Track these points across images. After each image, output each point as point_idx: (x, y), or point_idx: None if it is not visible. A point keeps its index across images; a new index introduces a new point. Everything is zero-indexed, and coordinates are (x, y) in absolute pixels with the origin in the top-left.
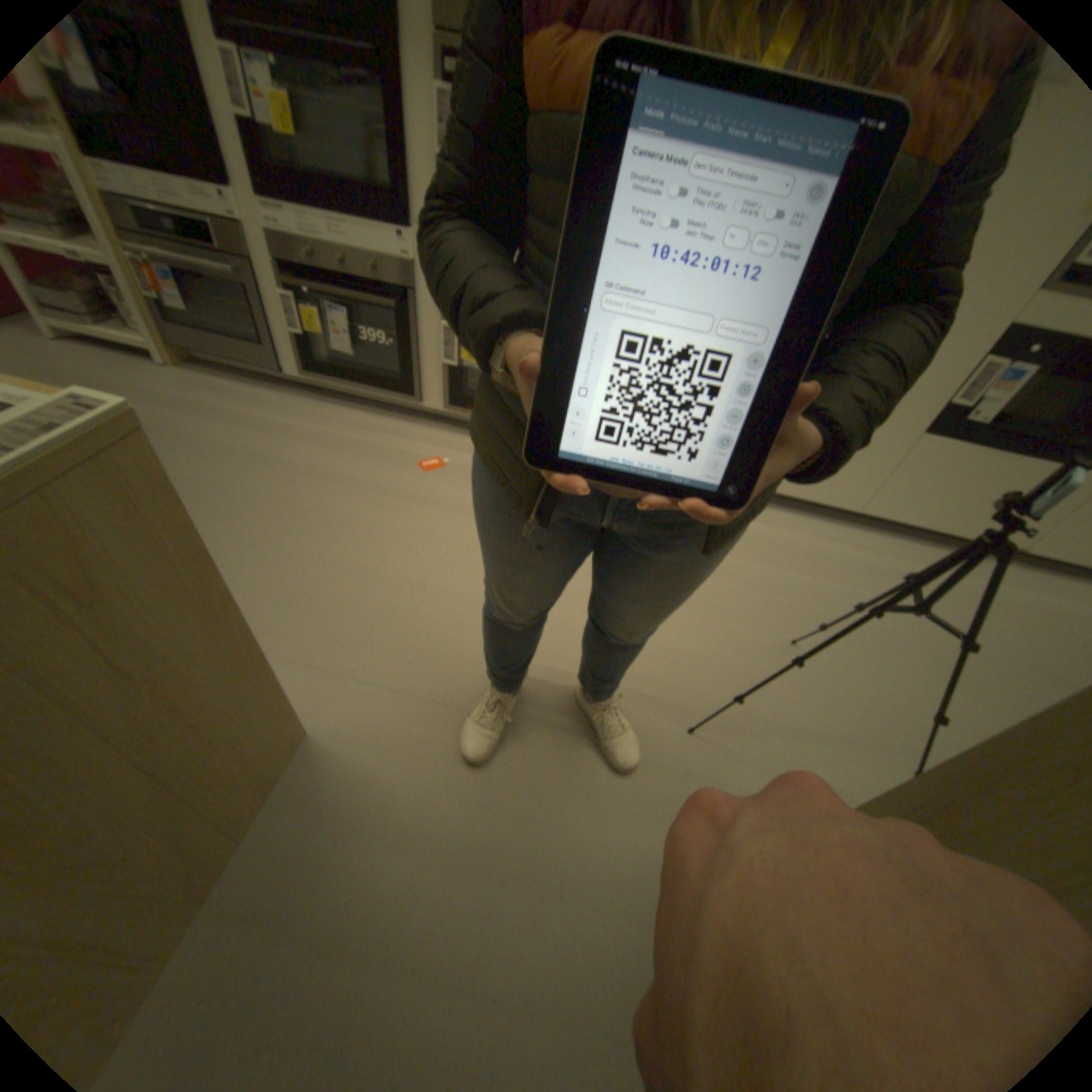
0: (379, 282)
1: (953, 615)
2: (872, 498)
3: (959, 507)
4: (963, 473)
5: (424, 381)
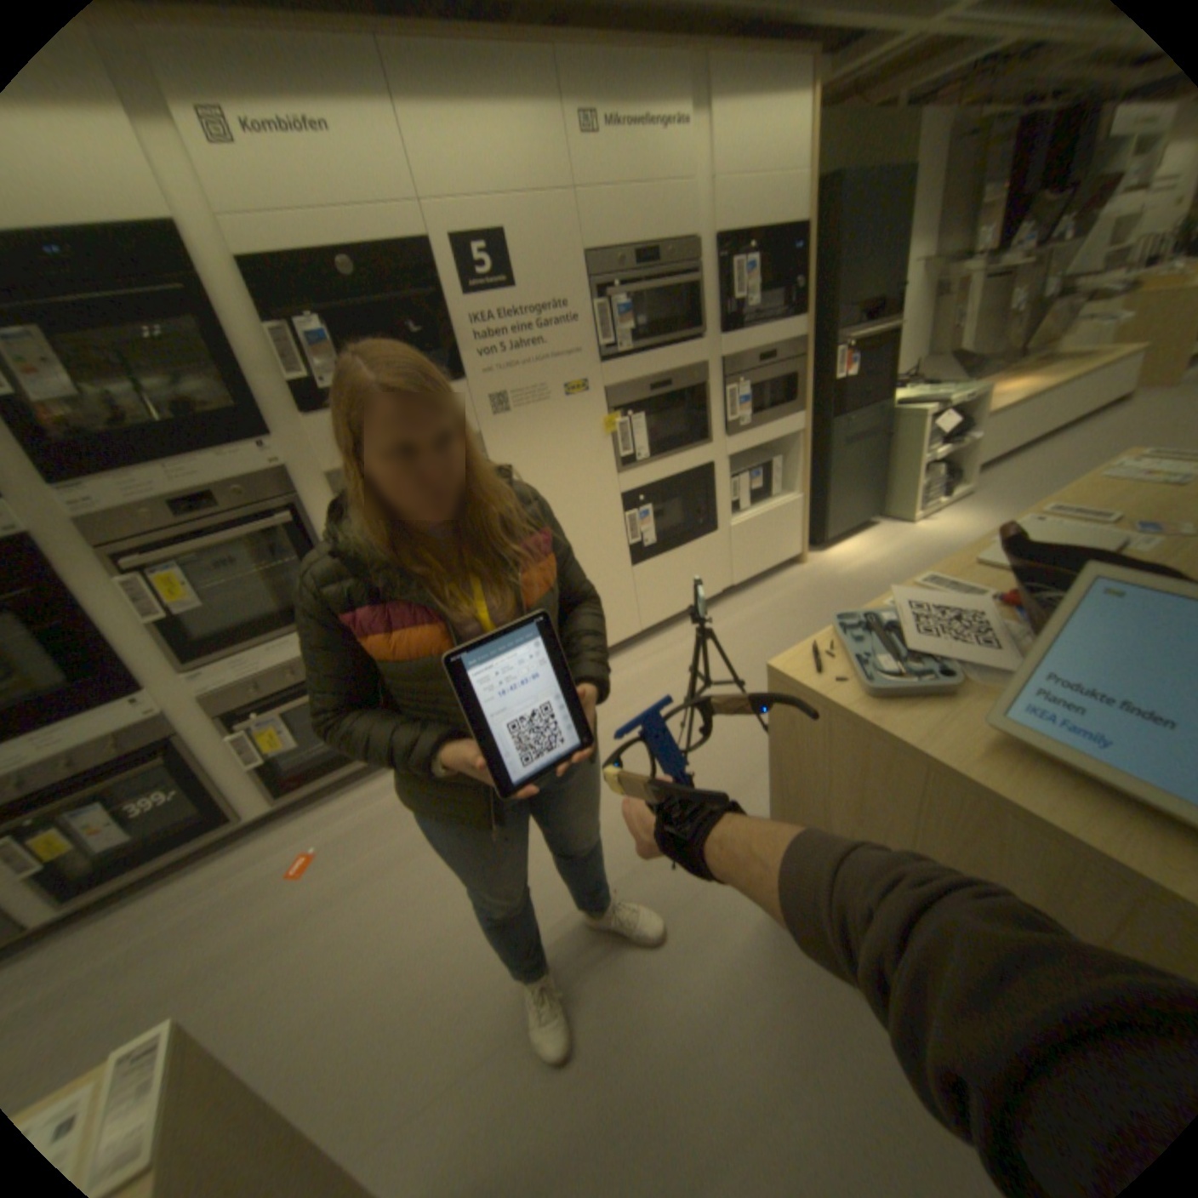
0: (131, 757)
1: (733, 659)
2: (640, 625)
3: (683, 596)
4: (668, 579)
5: (233, 805)
